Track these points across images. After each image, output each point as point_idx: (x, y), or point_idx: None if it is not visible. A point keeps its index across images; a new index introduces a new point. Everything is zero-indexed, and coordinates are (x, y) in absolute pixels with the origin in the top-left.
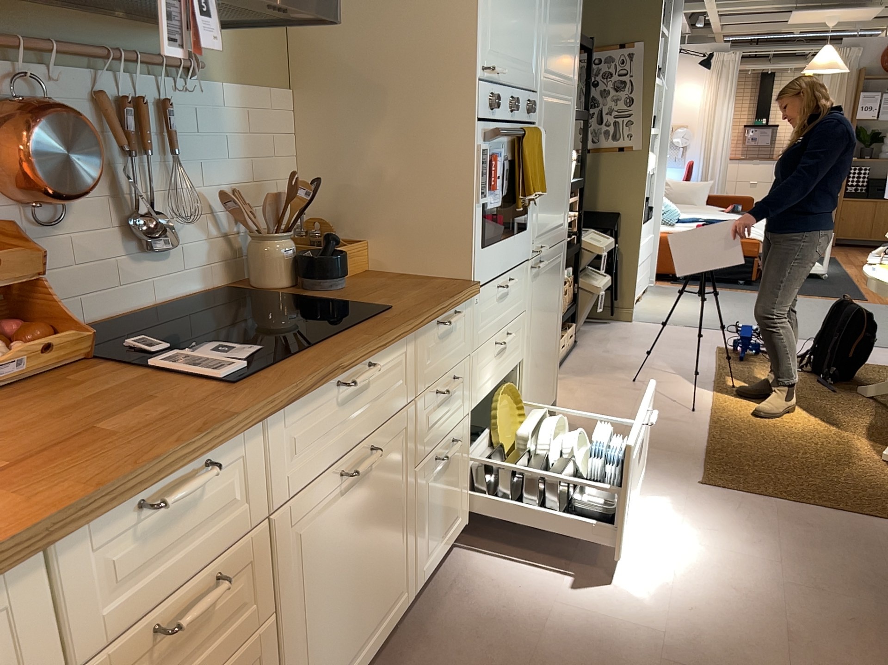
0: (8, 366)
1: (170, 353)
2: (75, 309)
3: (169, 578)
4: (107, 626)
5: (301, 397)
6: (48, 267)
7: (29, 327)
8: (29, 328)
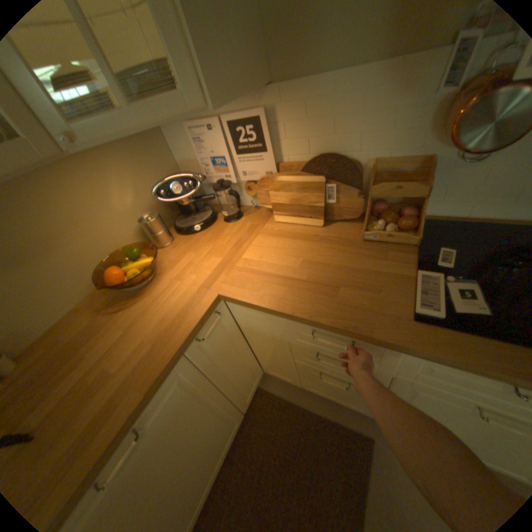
0: (371, 235)
1: (439, 274)
2: (468, 207)
3: (330, 349)
4: (303, 340)
5: (450, 364)
6: (461, 182)
7: (407, 217)
8: (406, 218)
